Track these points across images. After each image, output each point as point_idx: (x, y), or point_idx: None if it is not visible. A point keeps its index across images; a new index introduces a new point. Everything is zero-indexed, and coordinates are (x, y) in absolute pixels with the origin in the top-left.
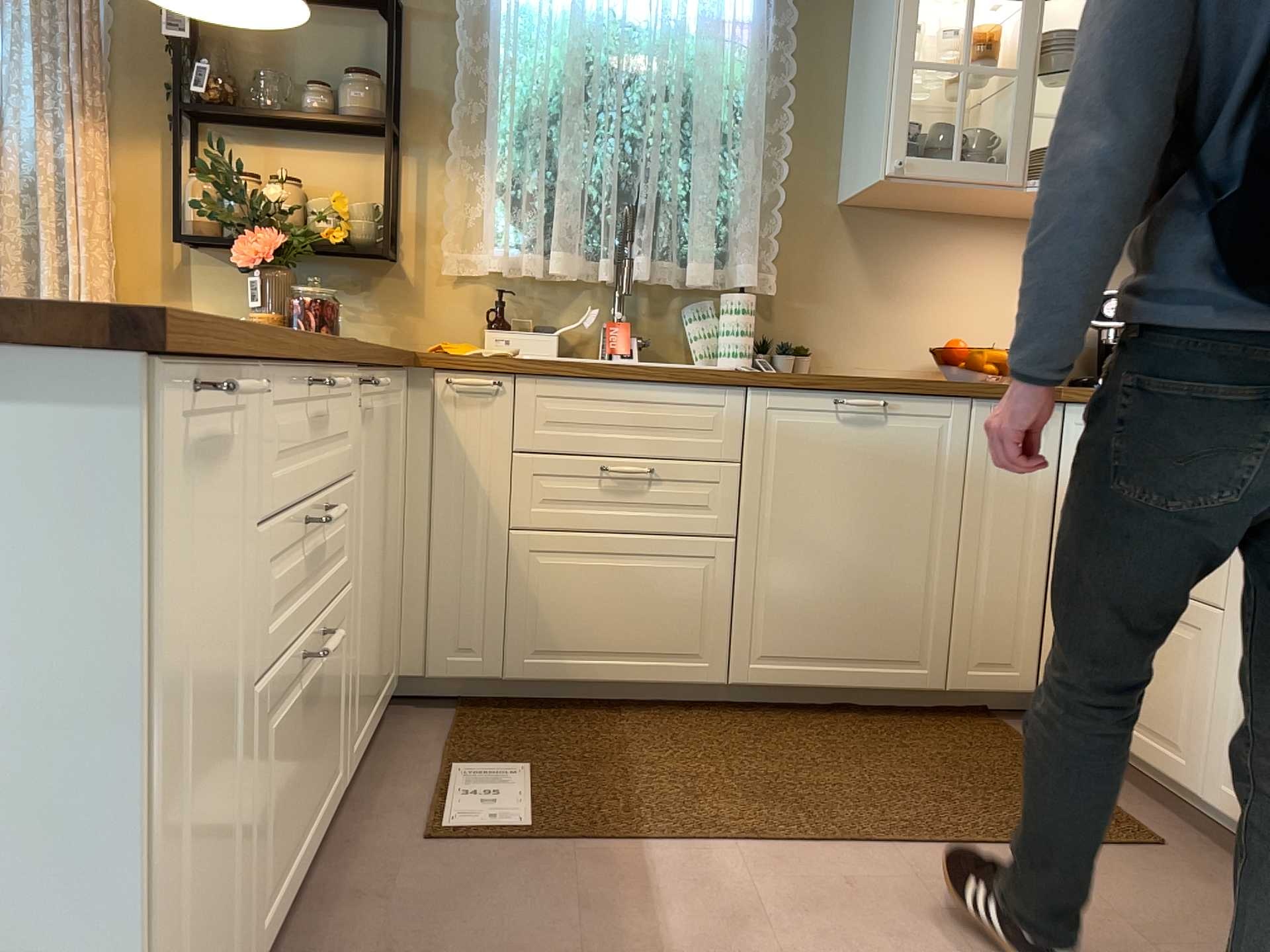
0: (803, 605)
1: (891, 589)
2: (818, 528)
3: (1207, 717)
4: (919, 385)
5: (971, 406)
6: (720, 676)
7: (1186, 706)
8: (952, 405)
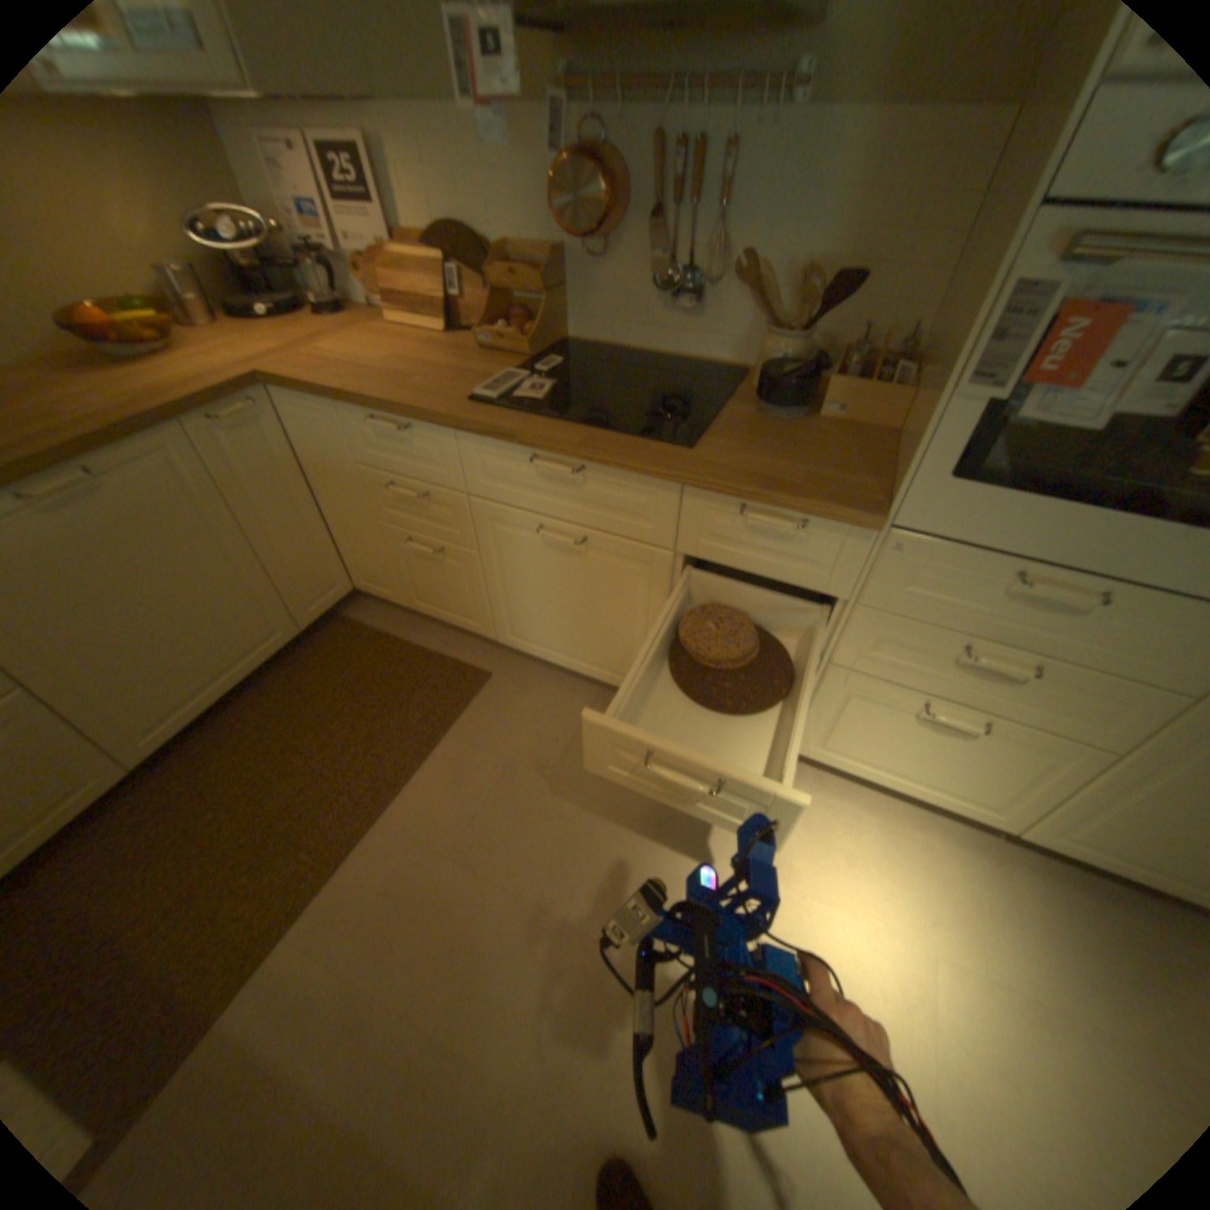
0: (148, 676)
1: (217, 610)
2: (109, 618)
3: (485, 604)
4: (111, 436)
5: (180, 427)
6: (117, 775)
7: (468, 599)
8: (161, 435)
